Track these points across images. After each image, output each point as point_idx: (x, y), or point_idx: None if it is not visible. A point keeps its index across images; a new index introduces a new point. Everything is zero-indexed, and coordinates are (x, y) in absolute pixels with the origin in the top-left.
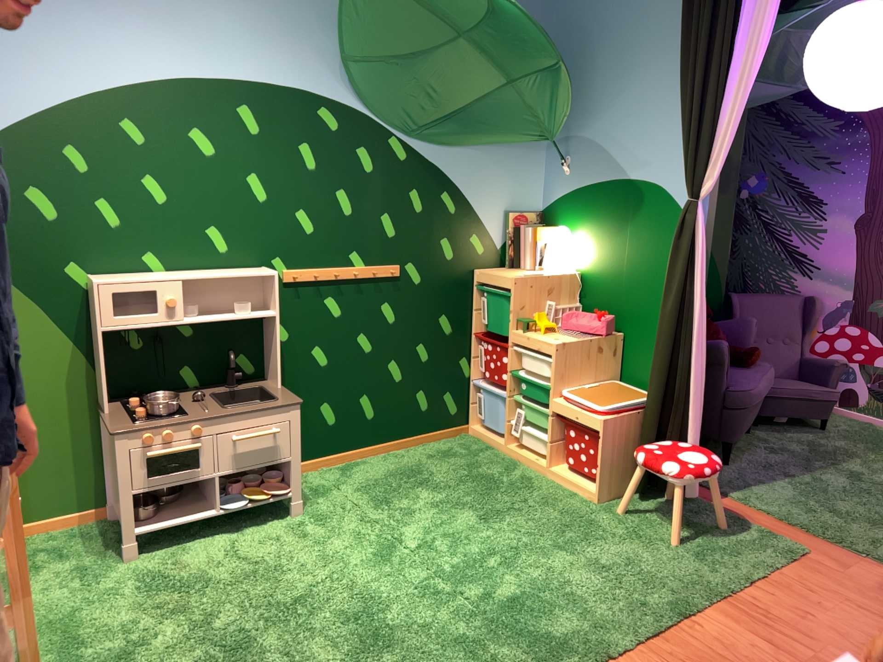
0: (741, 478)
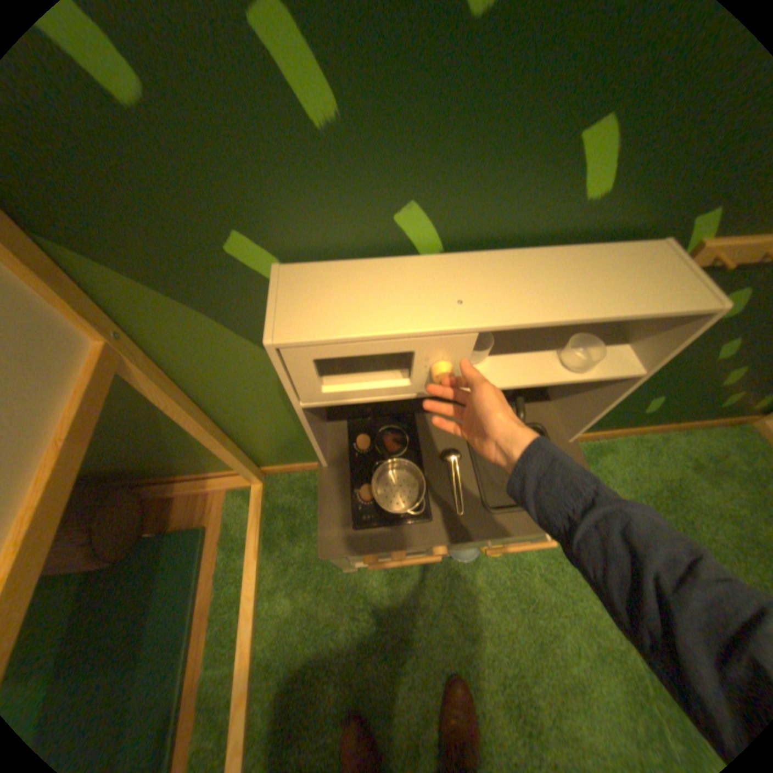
0: None
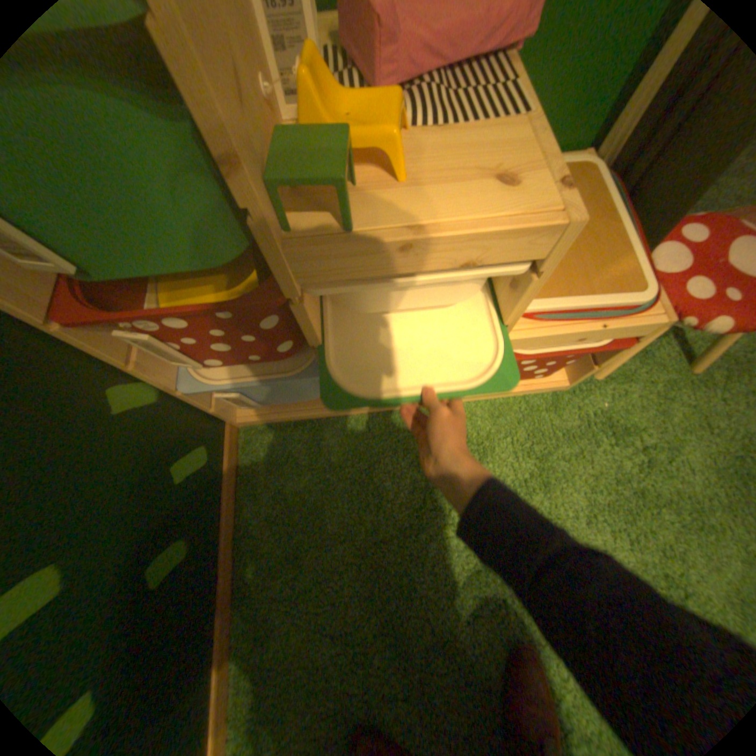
0: None
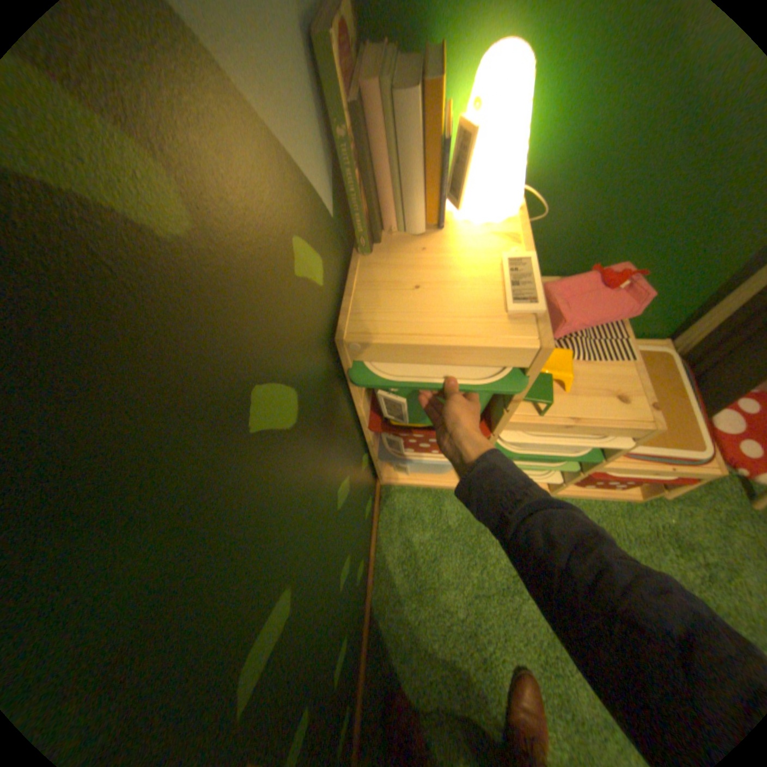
0: None
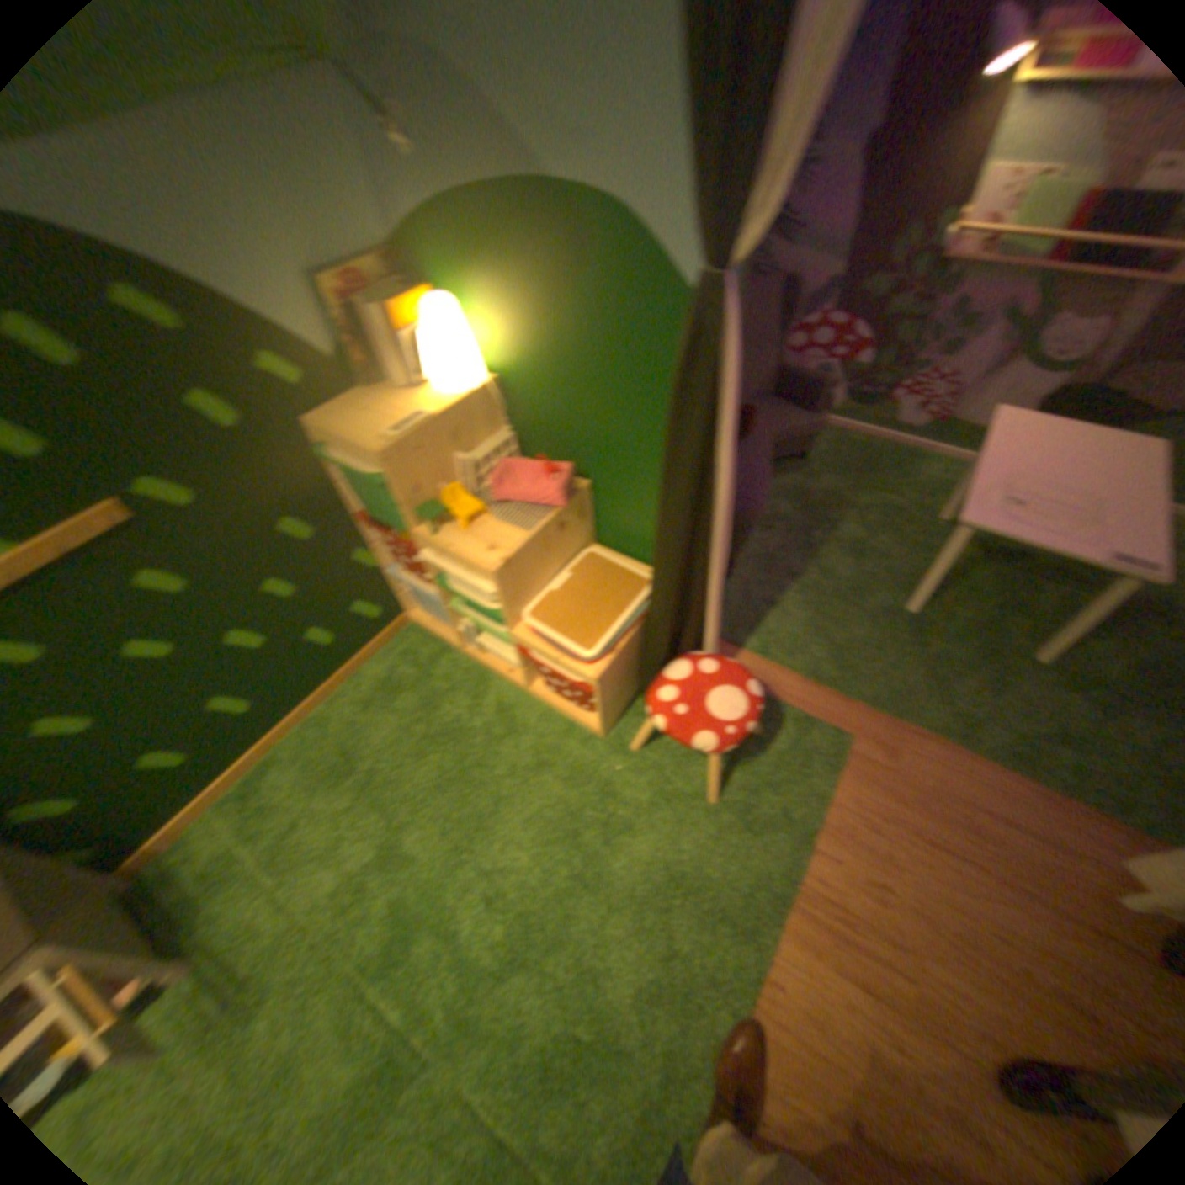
0: (749, 602)
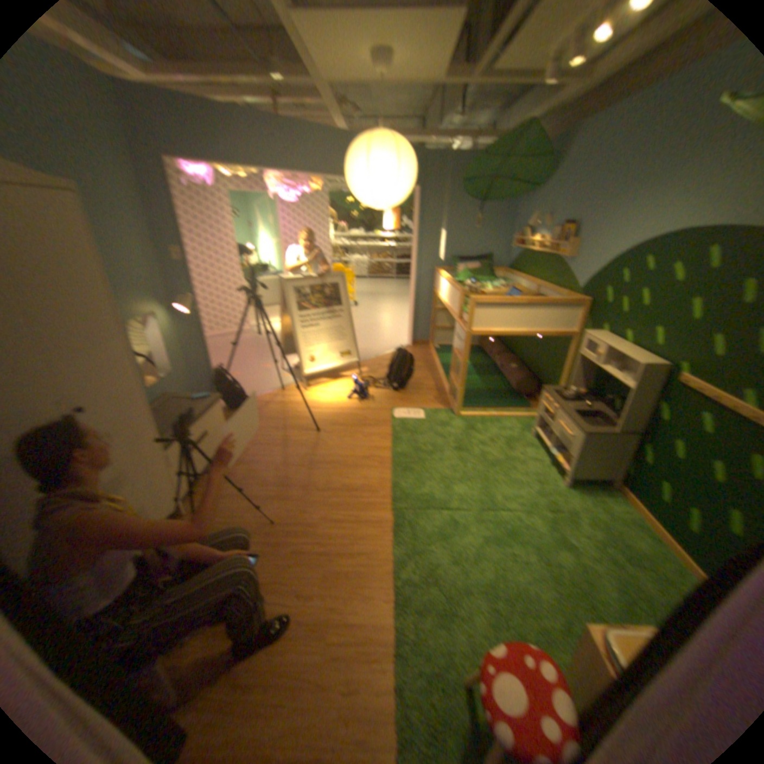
0: None
